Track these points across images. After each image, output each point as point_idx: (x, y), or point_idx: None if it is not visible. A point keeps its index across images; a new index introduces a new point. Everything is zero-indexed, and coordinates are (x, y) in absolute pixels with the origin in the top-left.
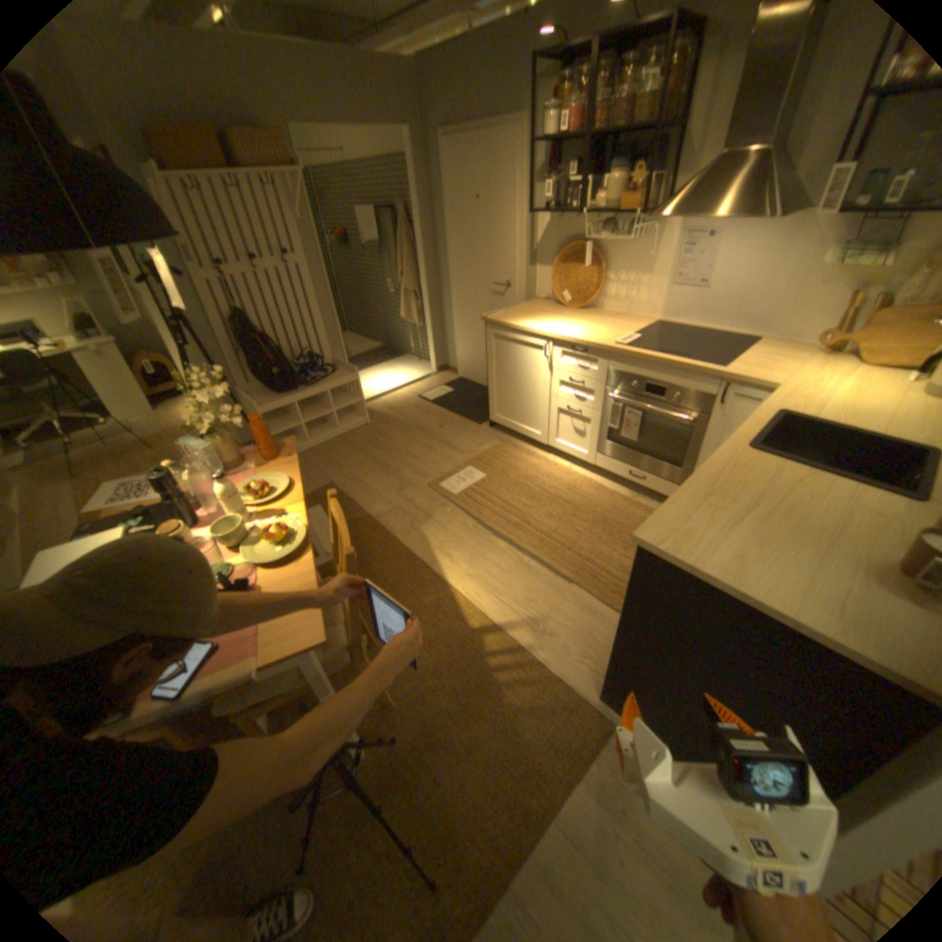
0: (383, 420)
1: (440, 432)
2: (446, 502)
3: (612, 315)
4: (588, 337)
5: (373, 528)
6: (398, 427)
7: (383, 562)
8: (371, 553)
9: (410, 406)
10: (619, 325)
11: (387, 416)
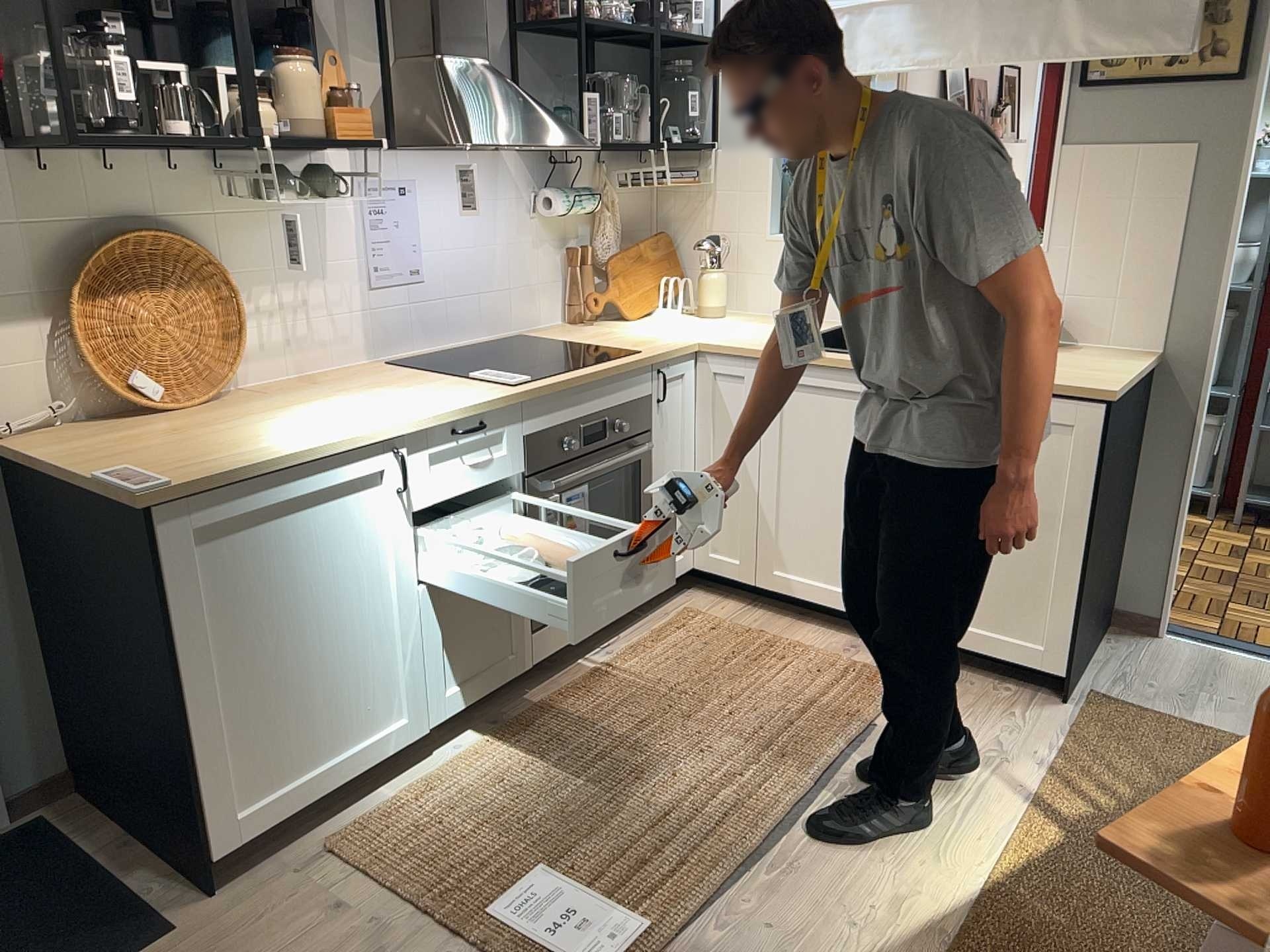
0: None
1: None
2: None
3: (300, 384)
4: (459, 398)
5: None
6: None
7: None
8: None
9: None
10: (383, 382)
11: None
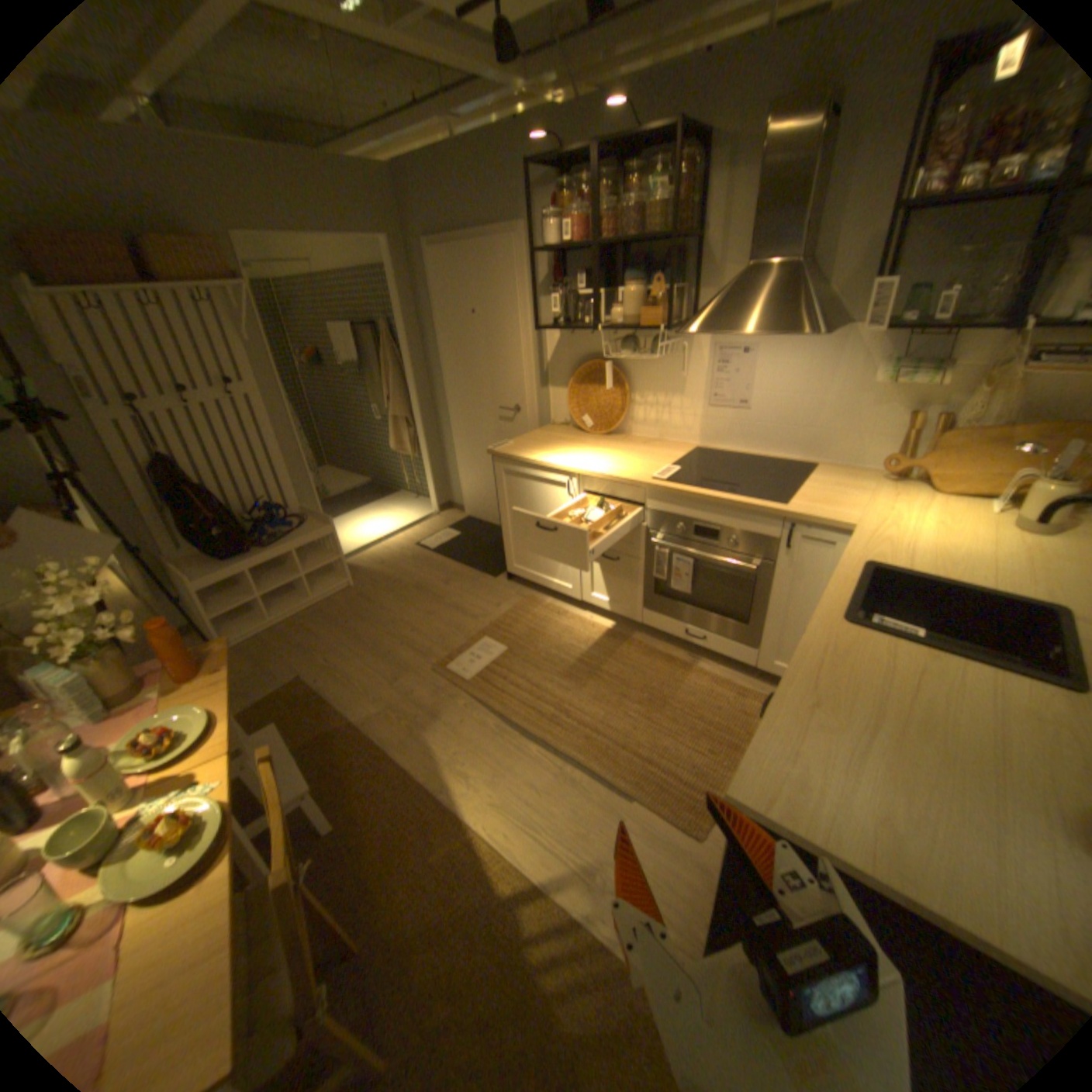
0: (370, 579)
1: (445, 590)
2: (456, 691)
3: (643, 441)
4: (619, 471)
5: (354, 743)
6: (391, 587)
7: (368, 798)
8: (352, 784)
9: (406, 557)
10: (653, 454)
11: (375, 573)
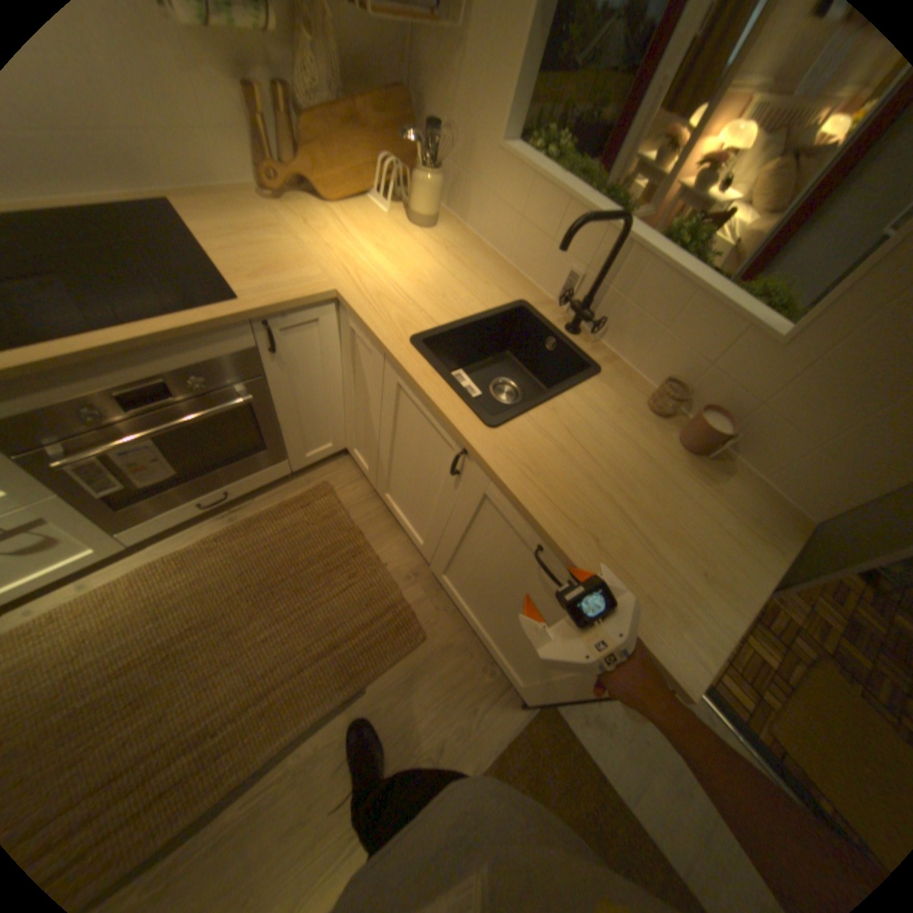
0: None
1: None
2: None
3: None
4: None
5: None
6: None
7: None
8: None
9: None
10: None
11: None
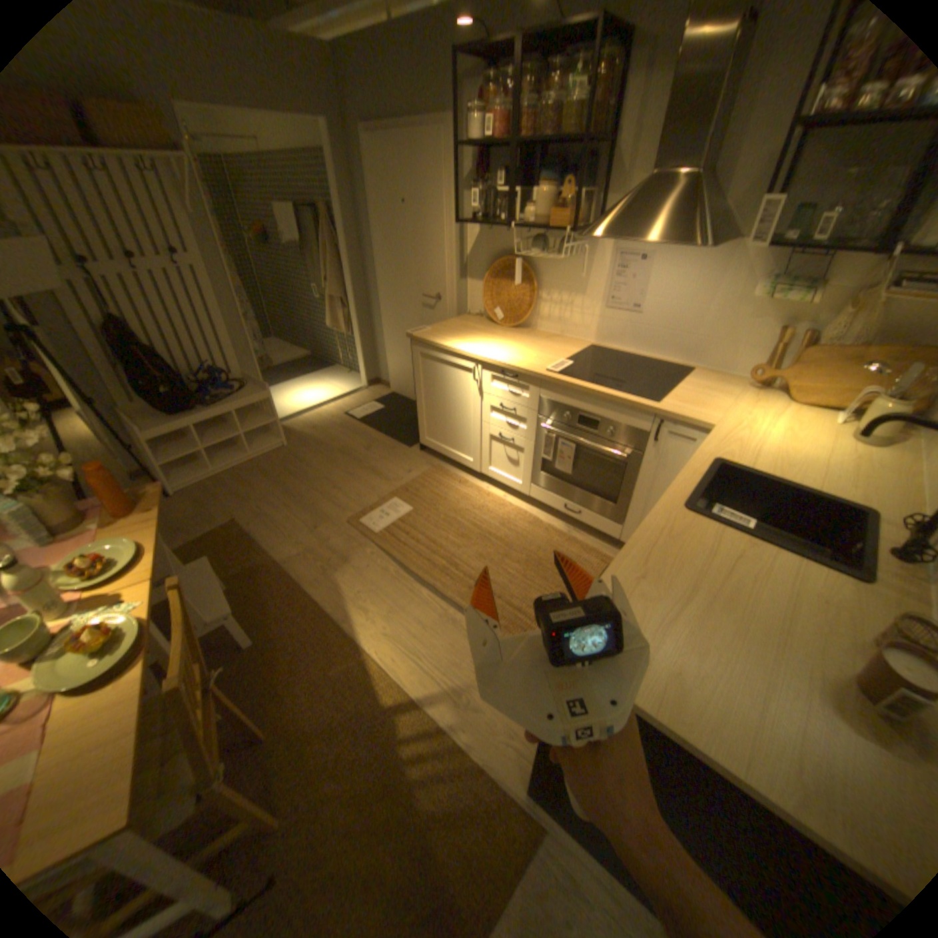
0: (302, 441)
1: (365, 455)
2: (366, 541)
3: (546, 336)
4: (519, 362)
5: (276, 577)
6: (319, 449)
7: (284, 622)
8: (271, 610)
9: (335, 424)
10: (552, 348)
11: (307, 436)
